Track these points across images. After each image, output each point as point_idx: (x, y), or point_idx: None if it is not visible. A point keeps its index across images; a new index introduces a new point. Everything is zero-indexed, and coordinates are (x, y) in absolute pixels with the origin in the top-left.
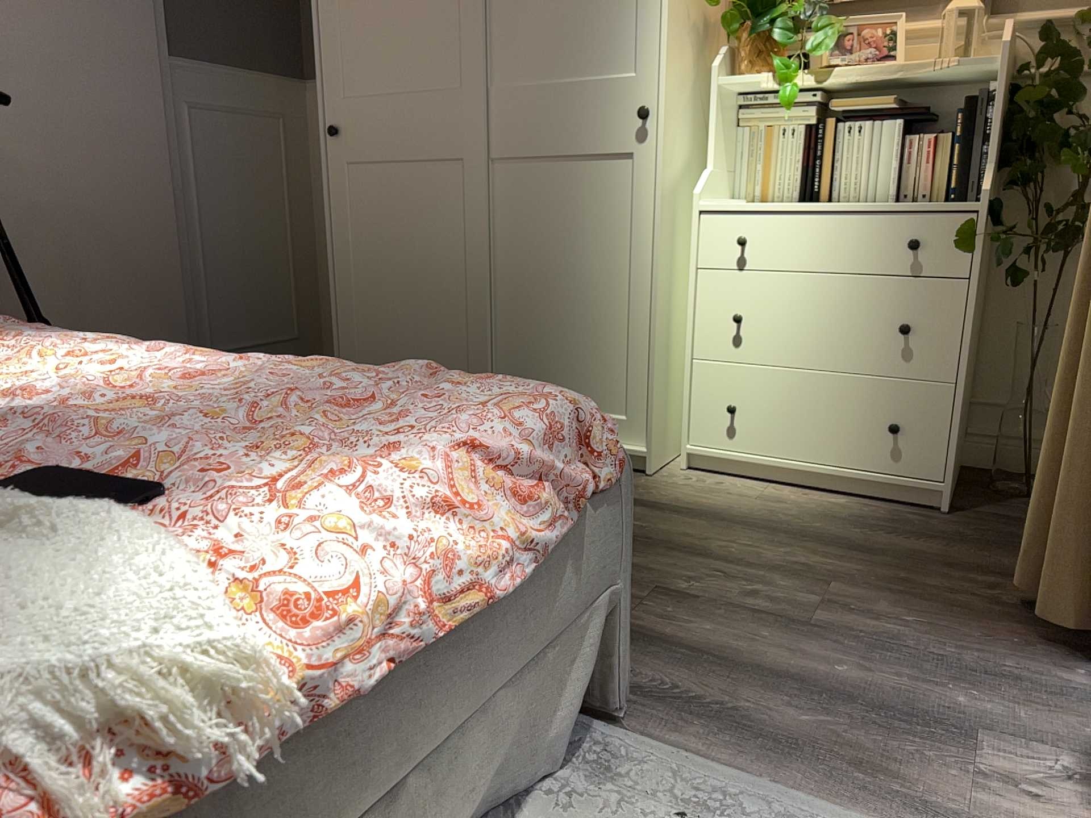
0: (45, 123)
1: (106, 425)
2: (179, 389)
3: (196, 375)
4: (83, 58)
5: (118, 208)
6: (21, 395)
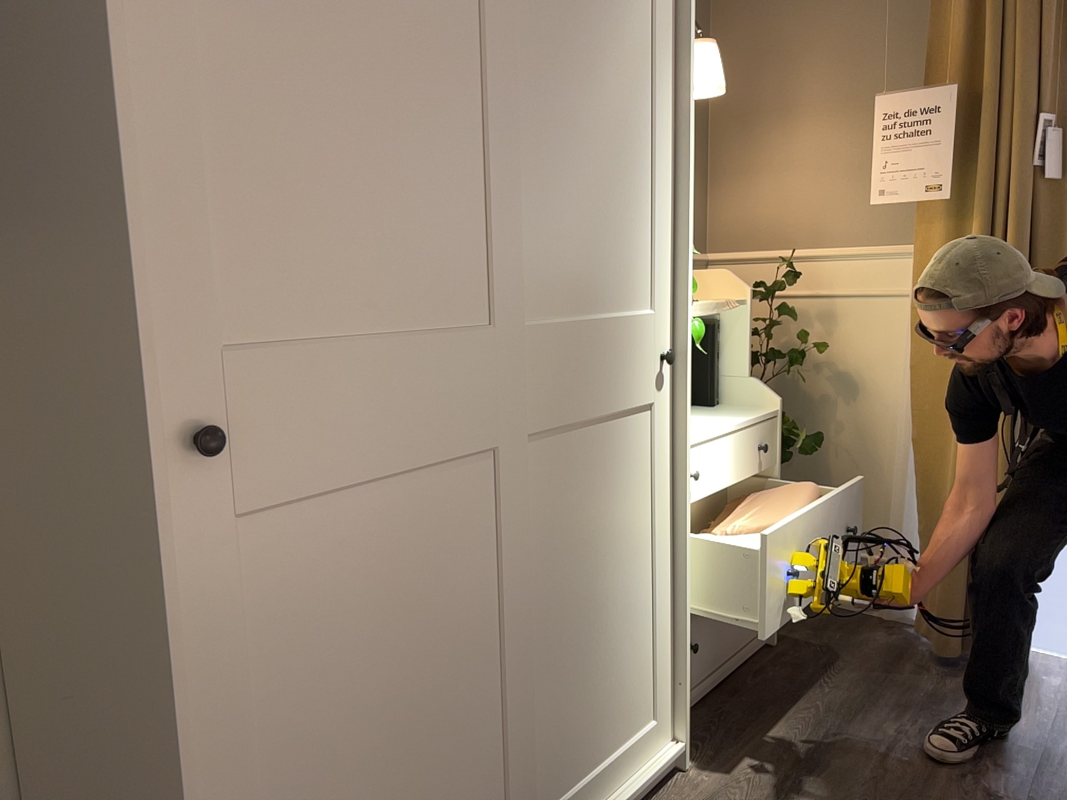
0: None
1: None
2: None
3: None
4: None
5: None
6: None
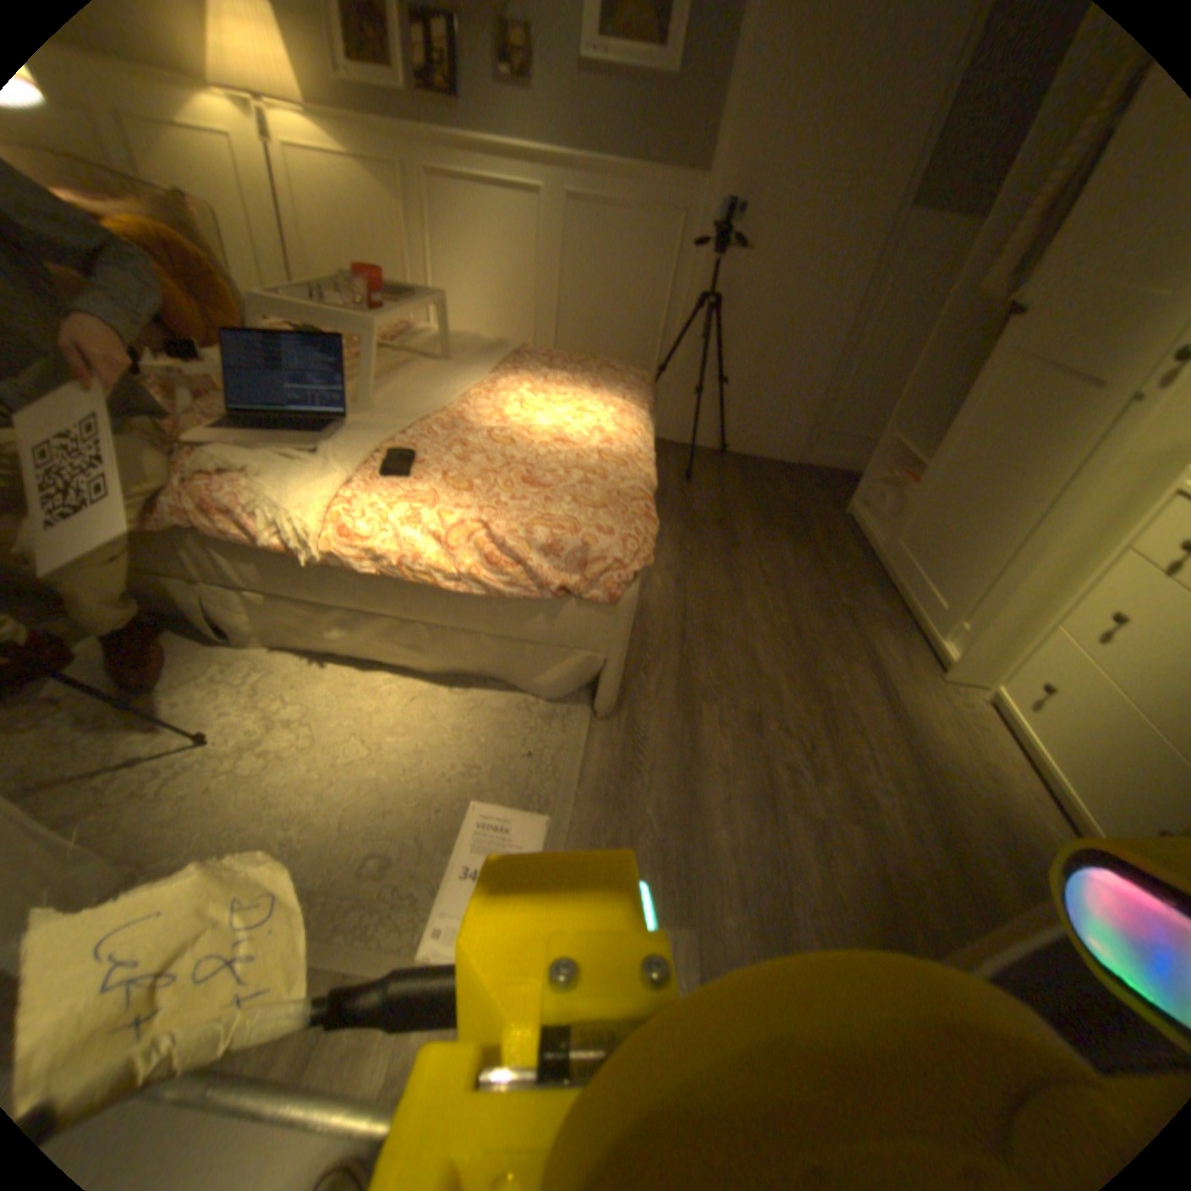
0: (787, 253)
1: (496, 441)
2: (543, 440)
3: (578, 437)
4: (834, 206)
5: (808, 318)
6: (509, 416)
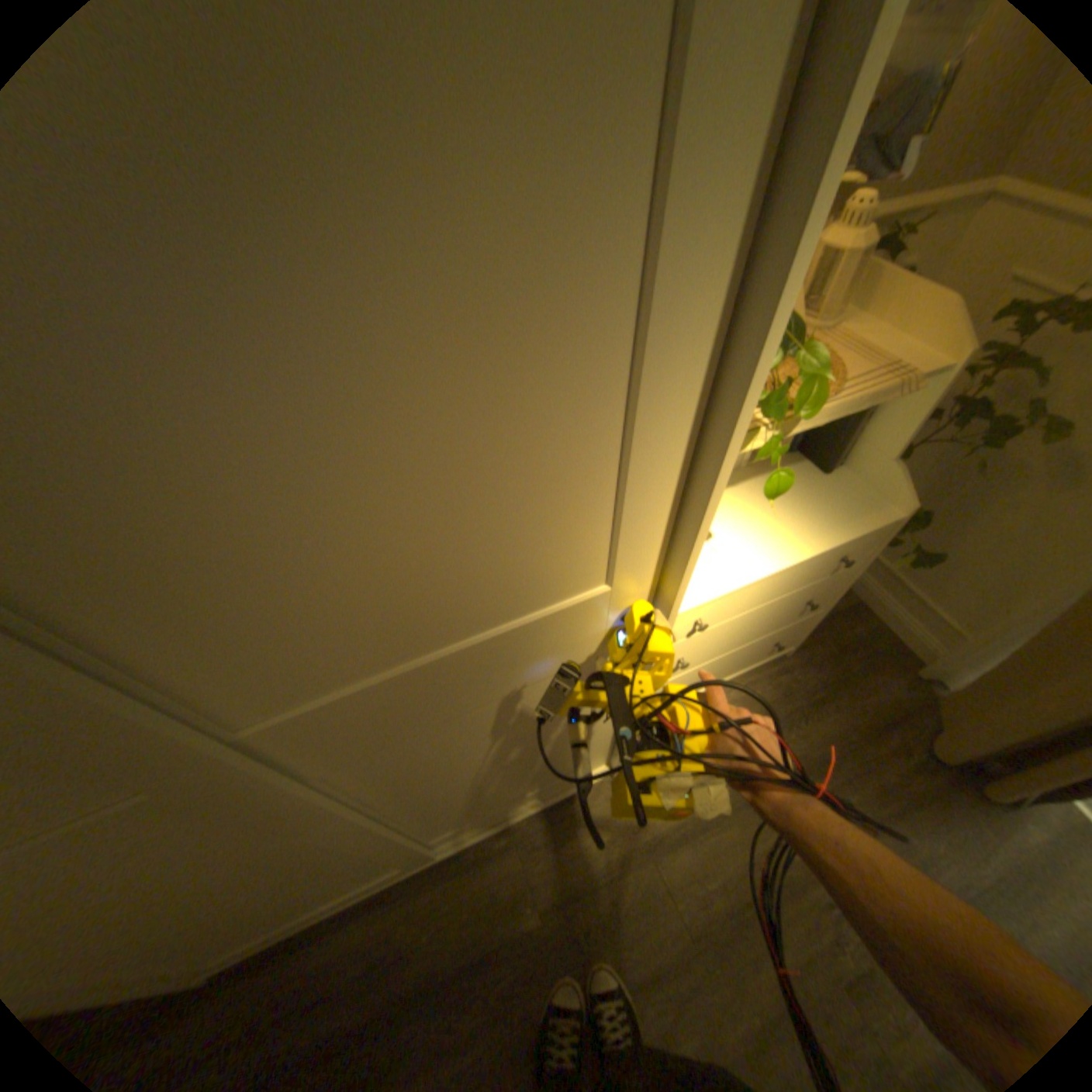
0: None
1: None
2: None
3: None
4: None
5: None
6: None
